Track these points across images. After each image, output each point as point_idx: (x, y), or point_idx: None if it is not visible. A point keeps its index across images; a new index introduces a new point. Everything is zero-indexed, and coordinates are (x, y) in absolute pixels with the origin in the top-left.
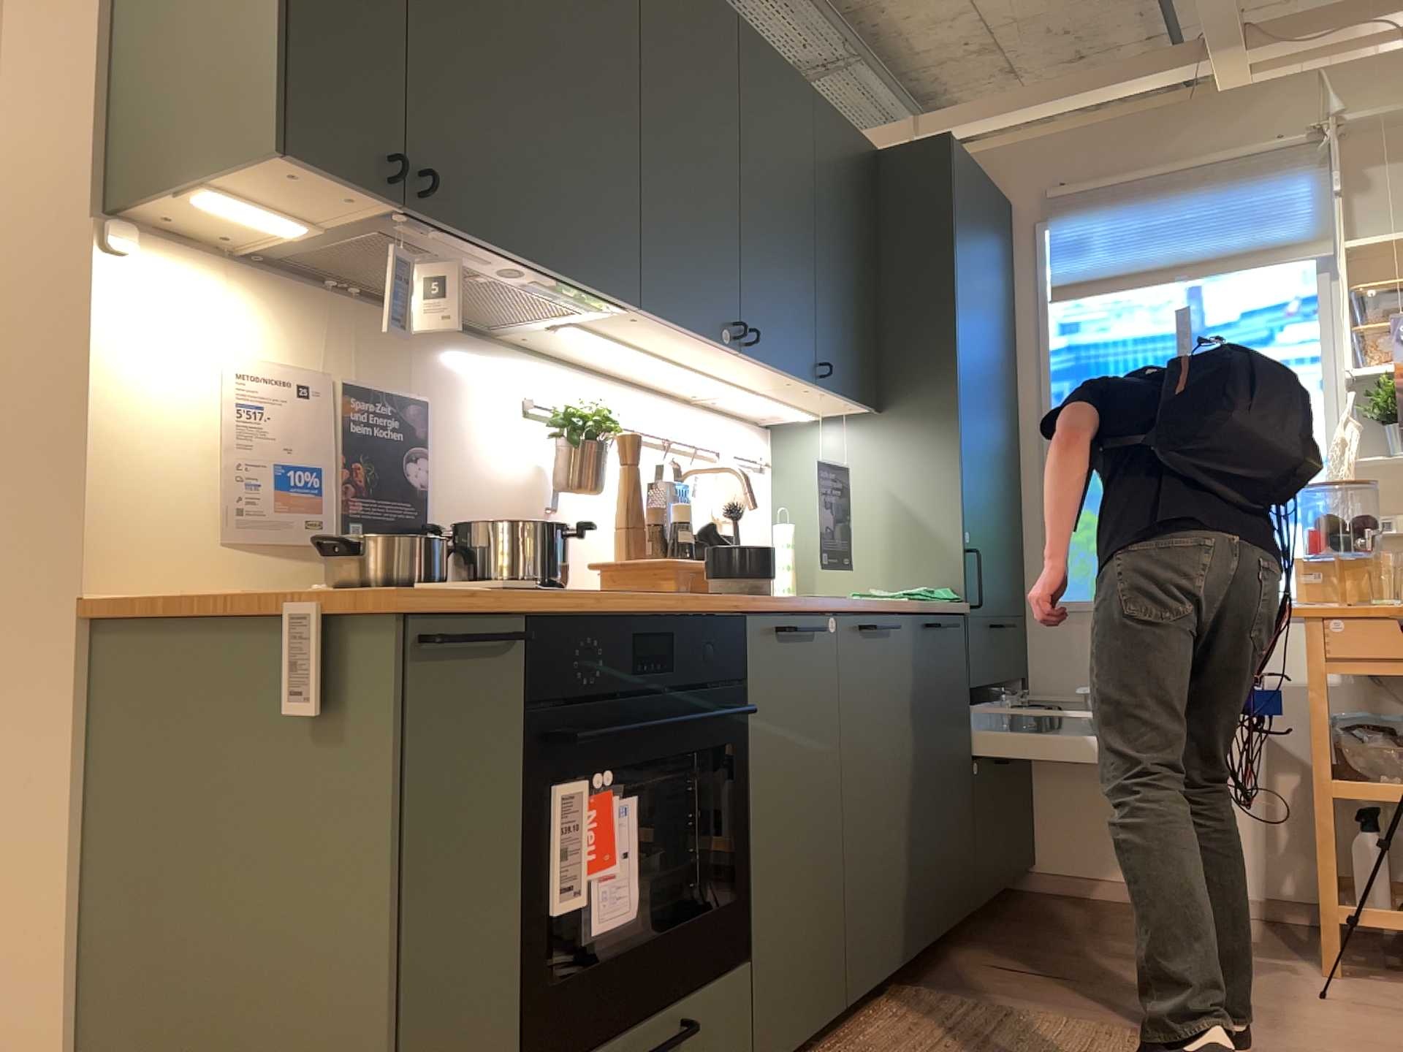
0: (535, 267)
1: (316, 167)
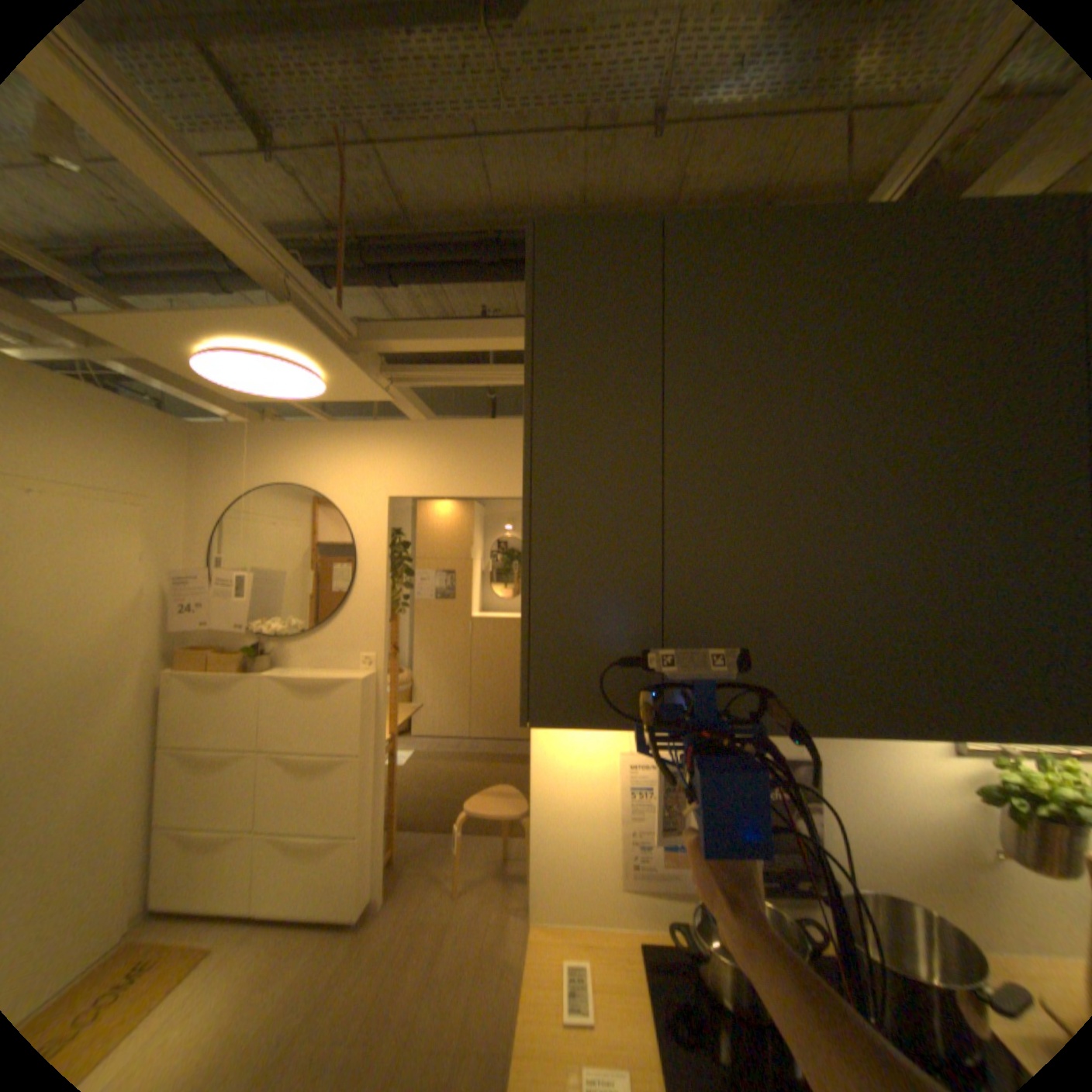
0: (874, 733)
1: (565, 720)
